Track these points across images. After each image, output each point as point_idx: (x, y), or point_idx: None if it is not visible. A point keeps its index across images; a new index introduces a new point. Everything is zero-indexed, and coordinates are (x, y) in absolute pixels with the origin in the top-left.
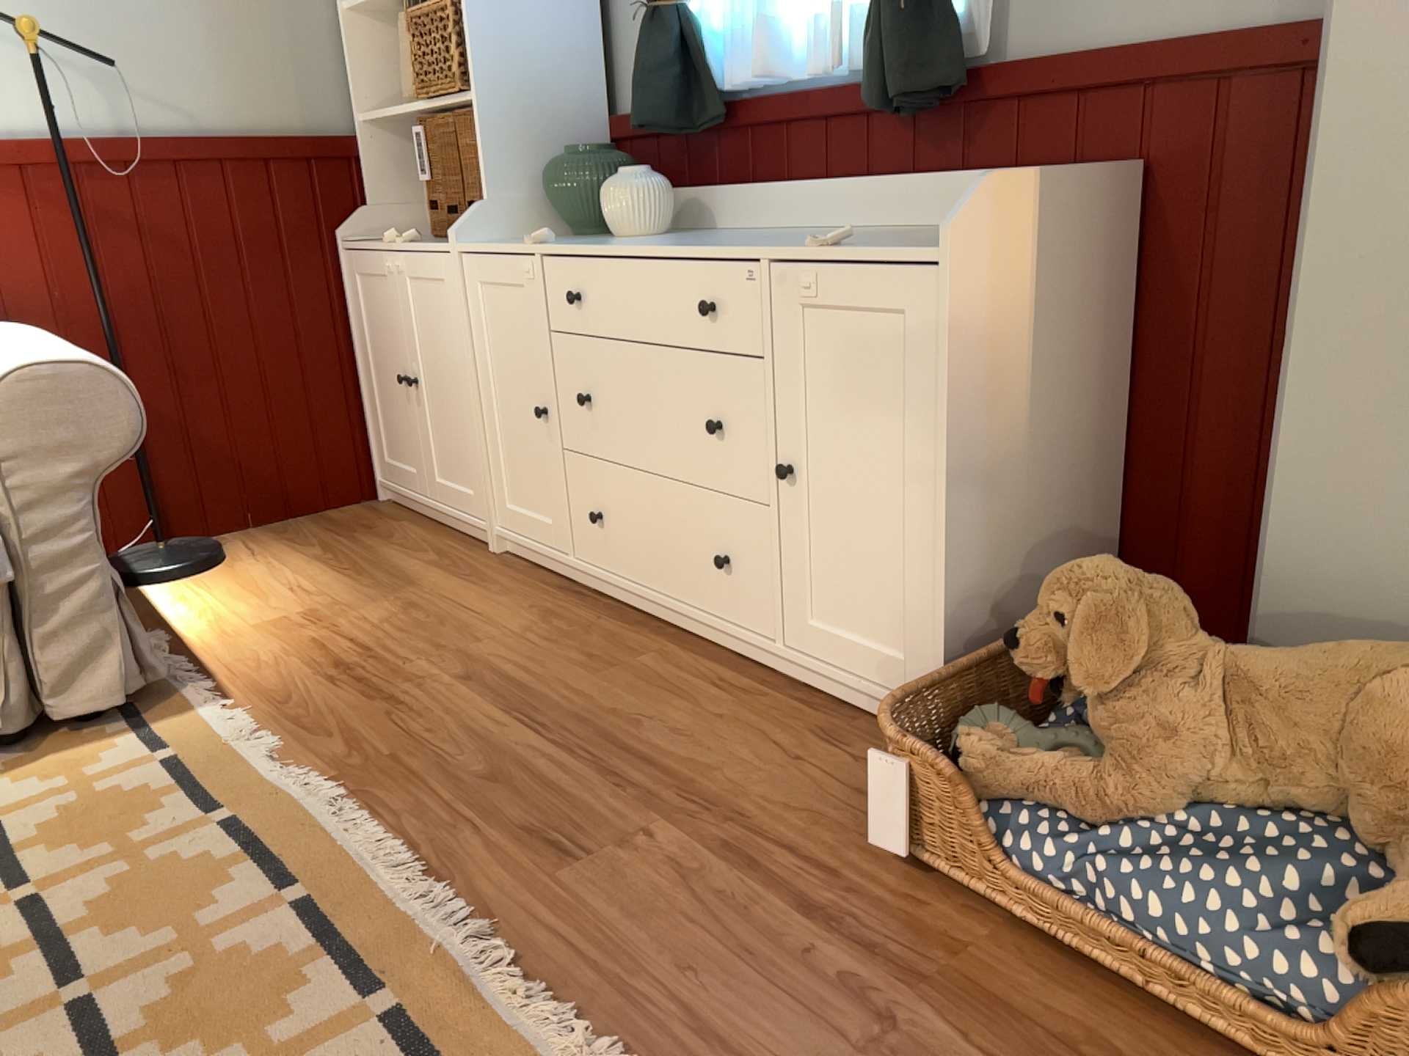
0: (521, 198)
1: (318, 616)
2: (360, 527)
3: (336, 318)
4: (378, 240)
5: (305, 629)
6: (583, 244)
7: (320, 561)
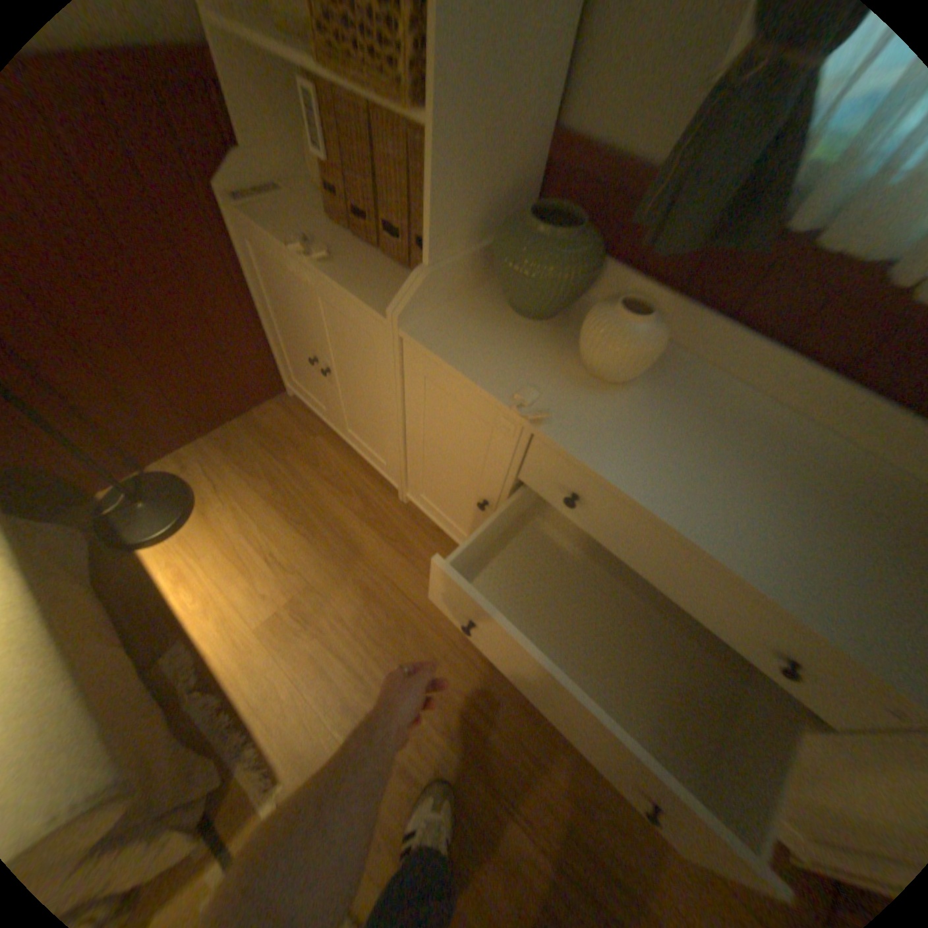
0: (463, 253)
1: (302, 611)
2: (287, 442)
3: (229, 269)
4: (258, 187)
5: (298, 637)
6: (591, 436)
7: (273, 508)
